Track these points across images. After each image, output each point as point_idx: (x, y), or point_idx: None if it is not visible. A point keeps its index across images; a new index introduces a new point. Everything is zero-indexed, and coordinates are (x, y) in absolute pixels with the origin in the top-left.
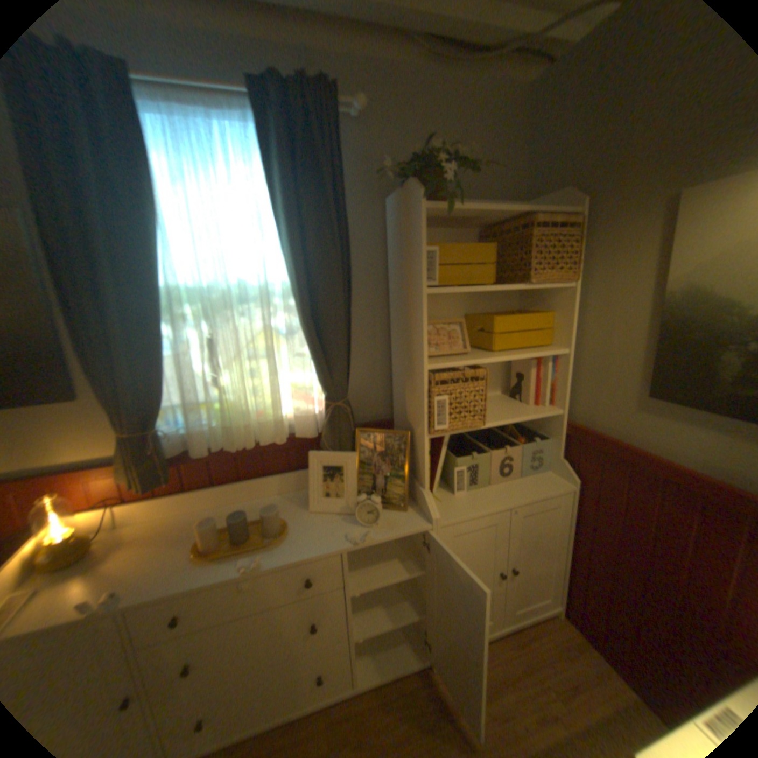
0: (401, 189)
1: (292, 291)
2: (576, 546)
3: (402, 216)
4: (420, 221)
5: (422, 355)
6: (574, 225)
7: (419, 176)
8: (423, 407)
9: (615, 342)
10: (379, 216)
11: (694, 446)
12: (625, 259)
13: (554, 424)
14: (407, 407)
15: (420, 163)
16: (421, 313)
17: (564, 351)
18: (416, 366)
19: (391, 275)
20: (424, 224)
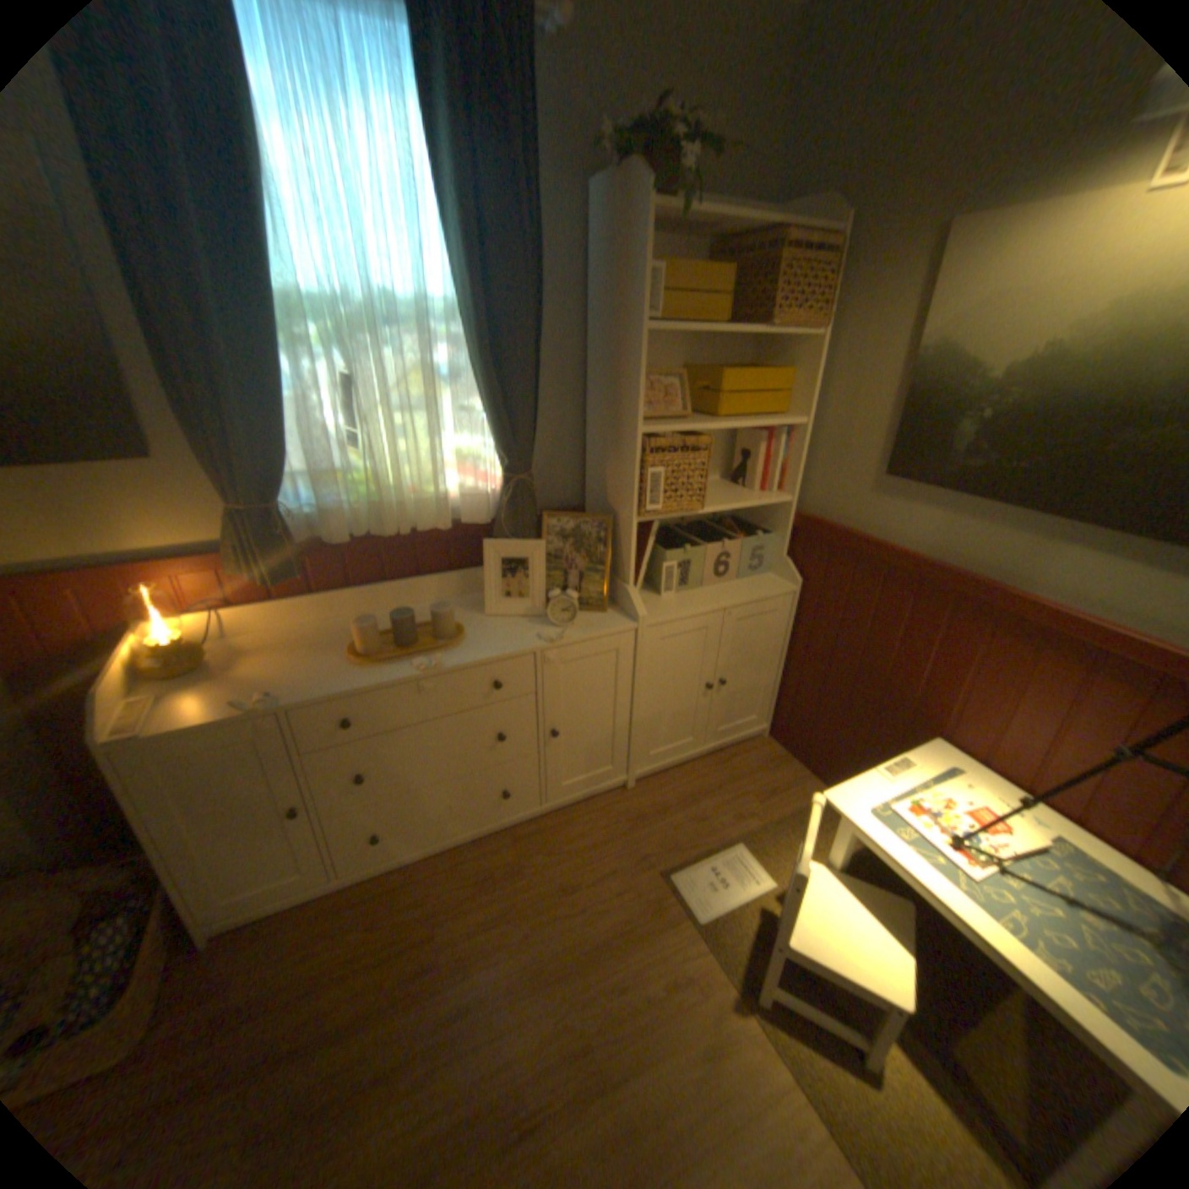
0: (618, 170)
1: (464, 312)
2: (789, 655)
3: (617, 212)
4: (646, 225)
5: (636, 413)
6: (831, 250)
7: (646, 153)
8: (633, 482)
9: (858, 410)
10: (578, 205)
11: (919, 527)
12: (883, 303)
13: (780, 515)
14: (609, 486)
15: (647, 132)
16: (639, 356)
17: (801, 421)
18: (626, 428)
19: (592, 300)
20: (652, 230)
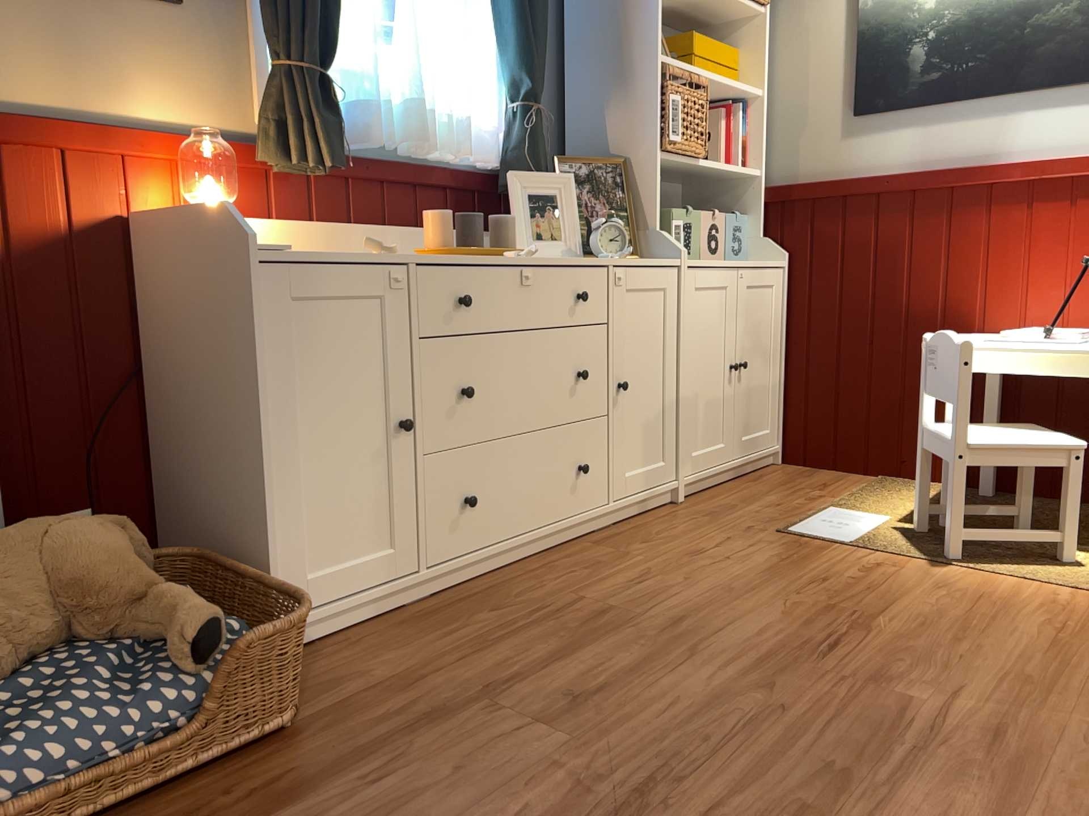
0: None
1: None
2: (788, 347)
3: None
4: None
5: (654, 41)
6: None
7: None
8: (654, 112)
9: (809, 75)
10: None
11: (894, 153)
12: None
13: (749, 196)
14: (612, 136)
15: None
16: None
17: (758, 93)
18: (638, 62)
19: None
20: None
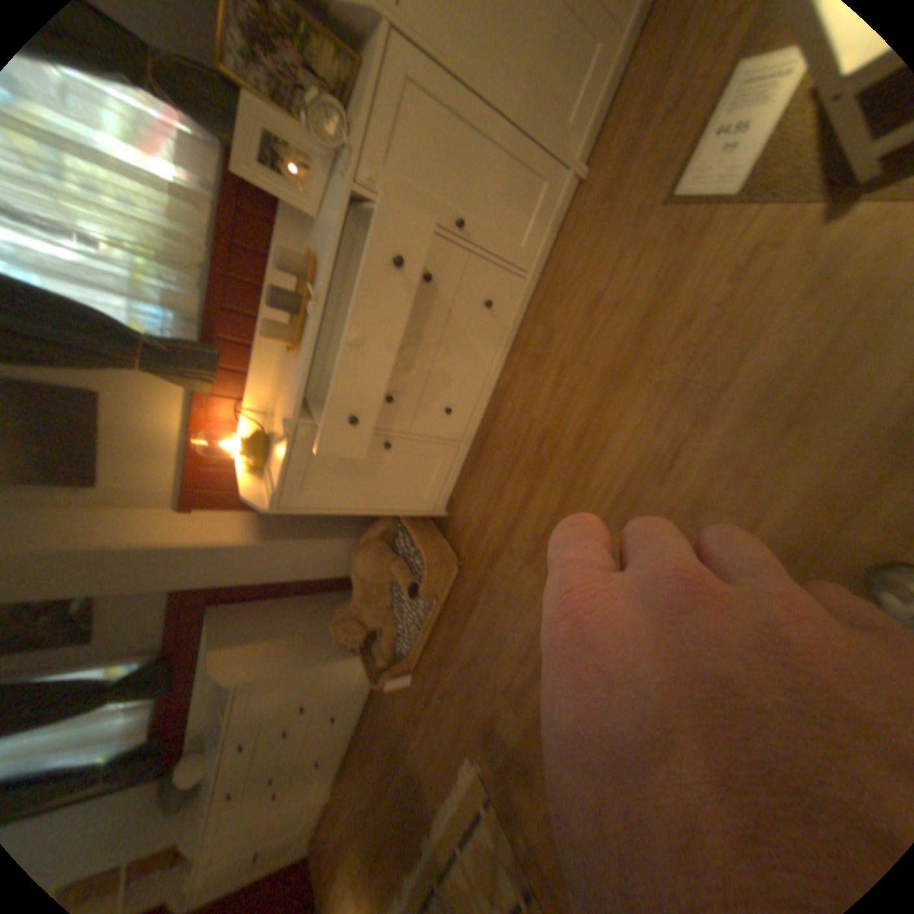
0: None
1: None
2: None
3: None
4: None
5: None
6: None
7: None
8: None
9: None
10: None
11: None
12: None
13: None
14: None
15: None
16: None
17: None
18: None
19: None
20: None
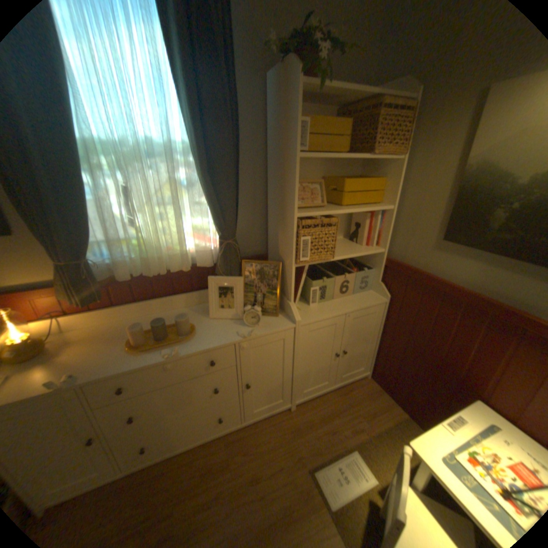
0: (282, 64)
1: (193, 149)
2: (383, 336)
3: (282, 89)
4: (298, 94)
5: (294, 206)
6: (409, 109)
7: (298, 53)
8: (293, 245)
9: (425, 201)
10: (261, 88)
11: (465, 272)
12: (442, 139)
13: (378, 259)
14: (280, 245)
15: (299, 40)
16: (295, 173)
17: (390, 207)
18: (288, 214)
19: (270, 141)
20: (302, 97)
